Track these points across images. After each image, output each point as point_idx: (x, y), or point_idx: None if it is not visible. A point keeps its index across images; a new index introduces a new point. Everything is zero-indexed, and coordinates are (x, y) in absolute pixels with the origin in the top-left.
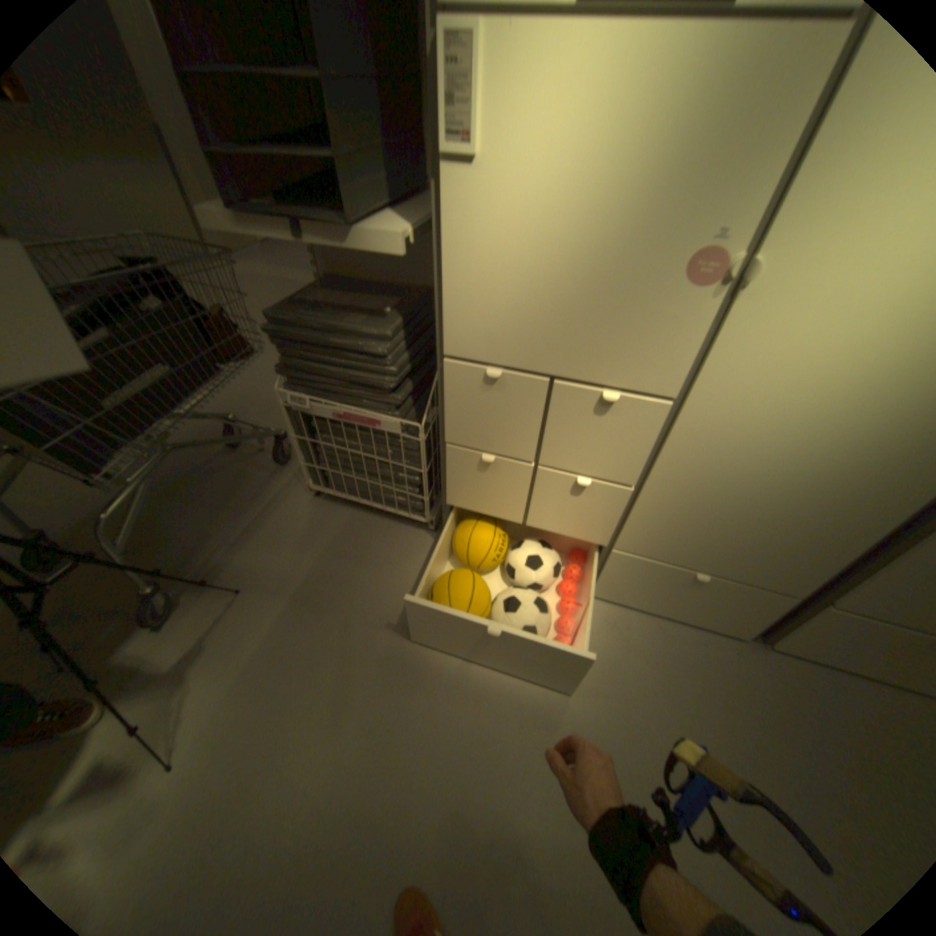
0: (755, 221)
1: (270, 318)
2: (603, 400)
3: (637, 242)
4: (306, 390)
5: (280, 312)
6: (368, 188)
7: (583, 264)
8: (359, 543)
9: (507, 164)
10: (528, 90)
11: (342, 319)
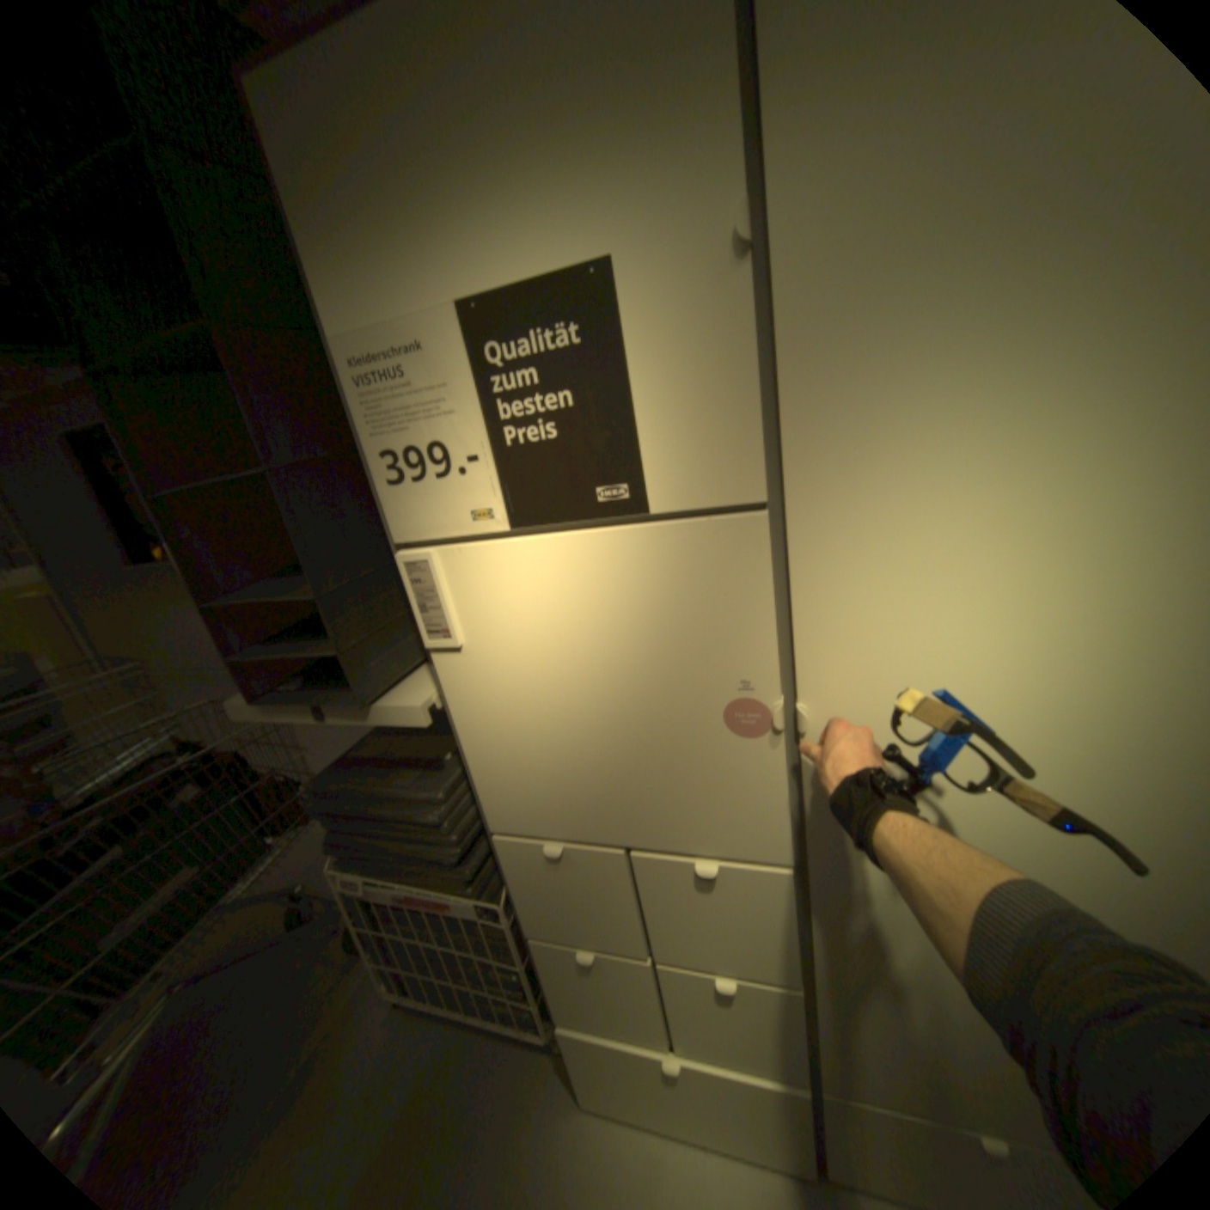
0: (775, 670)
1: (311, 790)
2: (701, 874)
3: (657, 702)
4: (358, 868)
5: (323, 779)
6: (387, 661)
7: (608, 727)
8: (447, 1096)
9: (494, 648)
10: (493, 591)
11: (391, 780)
